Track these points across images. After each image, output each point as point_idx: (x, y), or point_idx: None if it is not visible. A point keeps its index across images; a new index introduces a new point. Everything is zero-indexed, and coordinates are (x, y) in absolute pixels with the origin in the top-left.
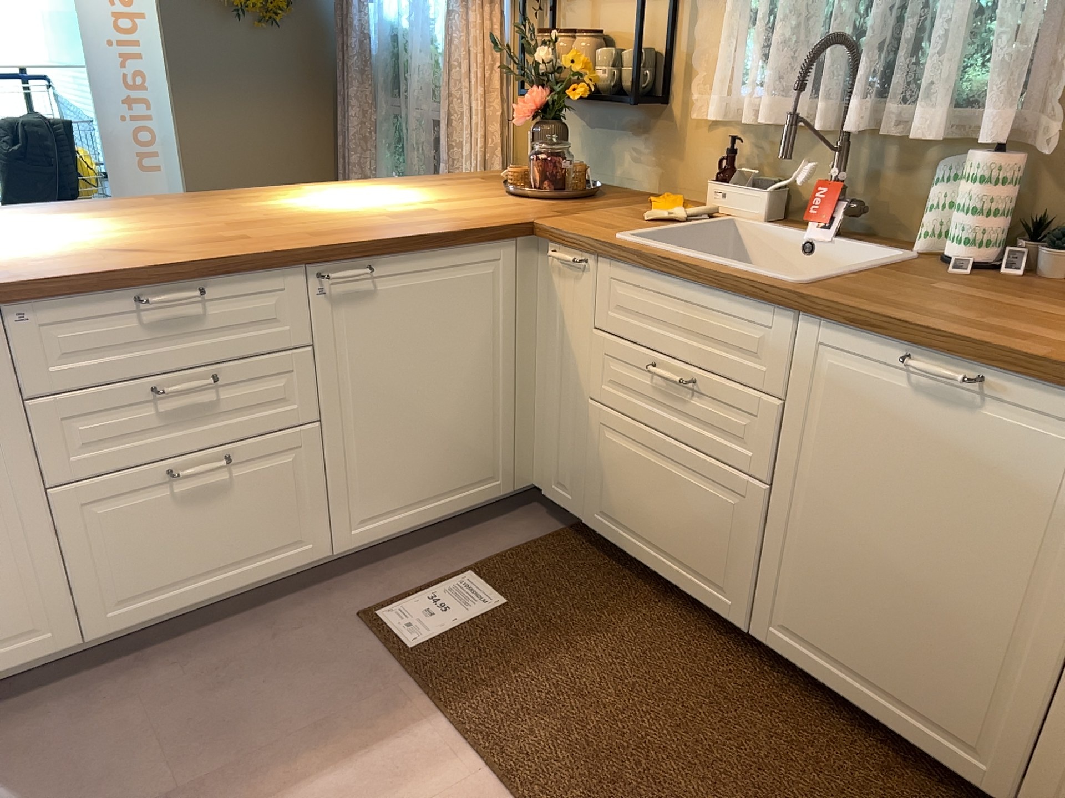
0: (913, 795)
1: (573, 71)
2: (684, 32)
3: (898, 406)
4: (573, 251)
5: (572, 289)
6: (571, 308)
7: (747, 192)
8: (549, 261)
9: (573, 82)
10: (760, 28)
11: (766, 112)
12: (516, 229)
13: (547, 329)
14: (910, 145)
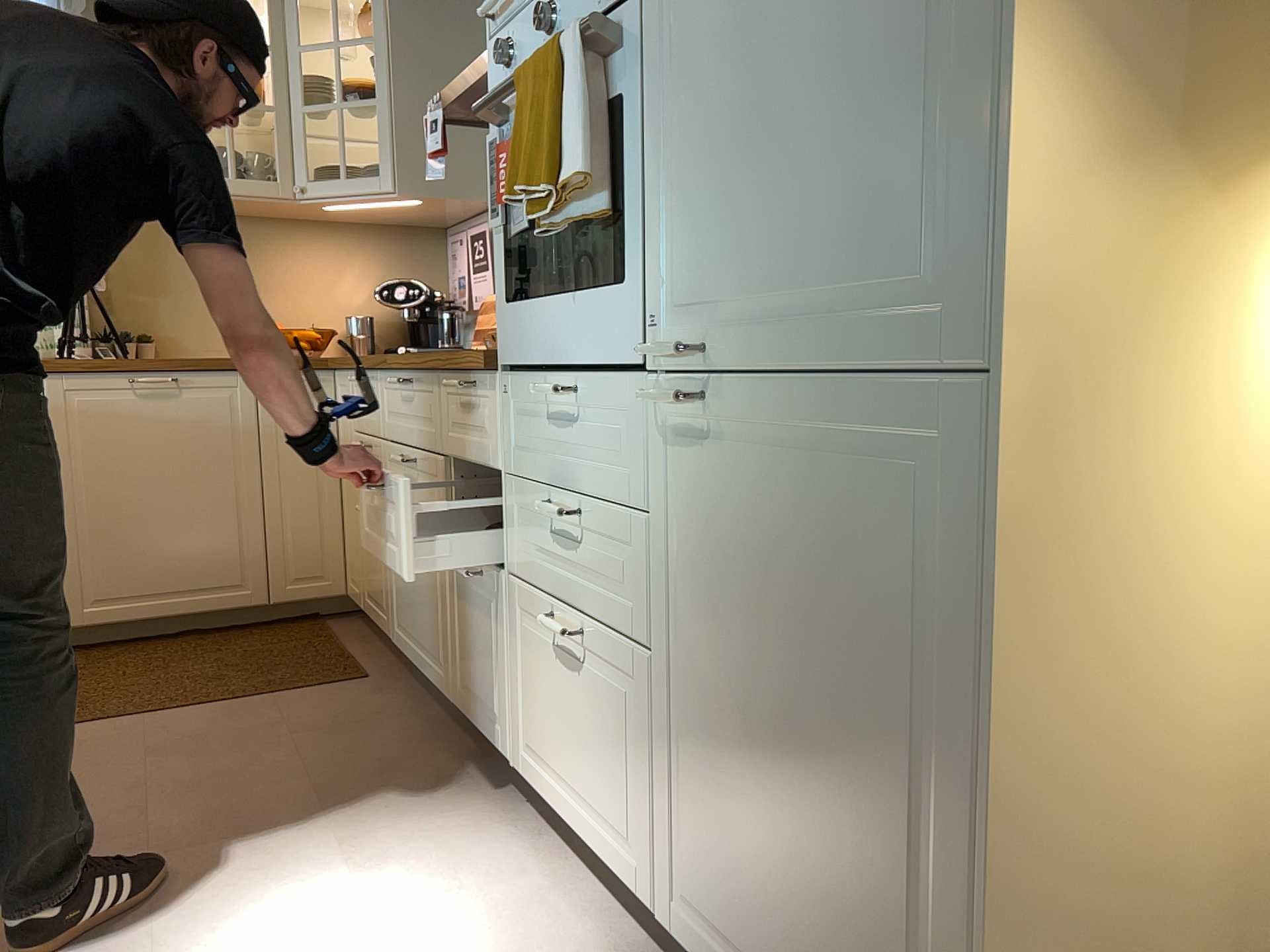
0: (222, 638)
1: None
2: None
3: (133, 410)
4: None
5: None
6: None
7: None
8: None
9: None
10: None
11: None
12: None
13: None
14: None
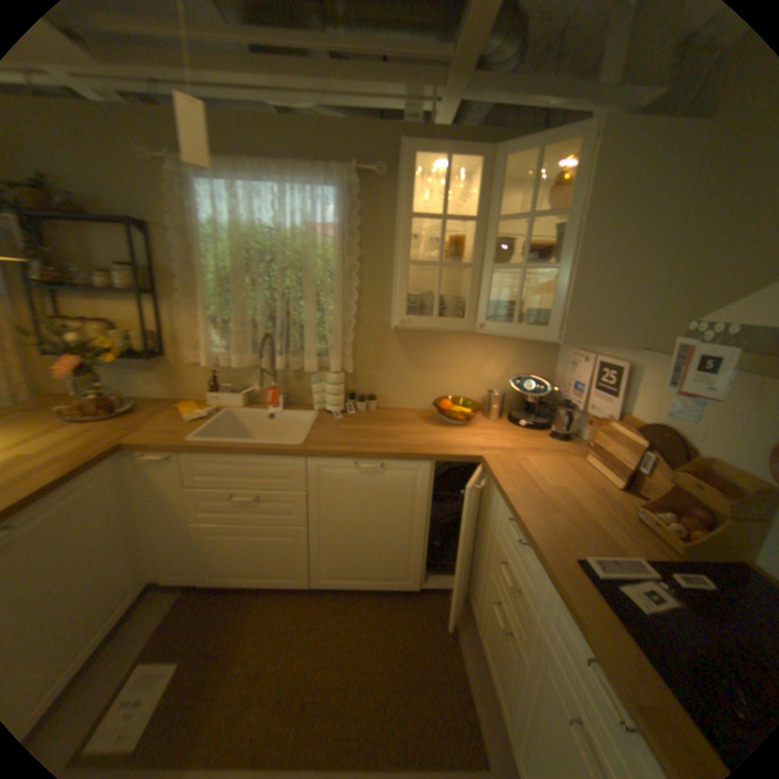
0: (390, 608)
1: (96, 344)
2: (165, 321)
3: (354, 480)
4: (155, 454)
5: (158, 474)
6: (160, 483)
7: (229, 395)
8: (132, 462)
9: (94, 349)
10: (217, 325)
11: (234, 362)
12: (107, 453)
13: (139, 498)
14: (298, 369)
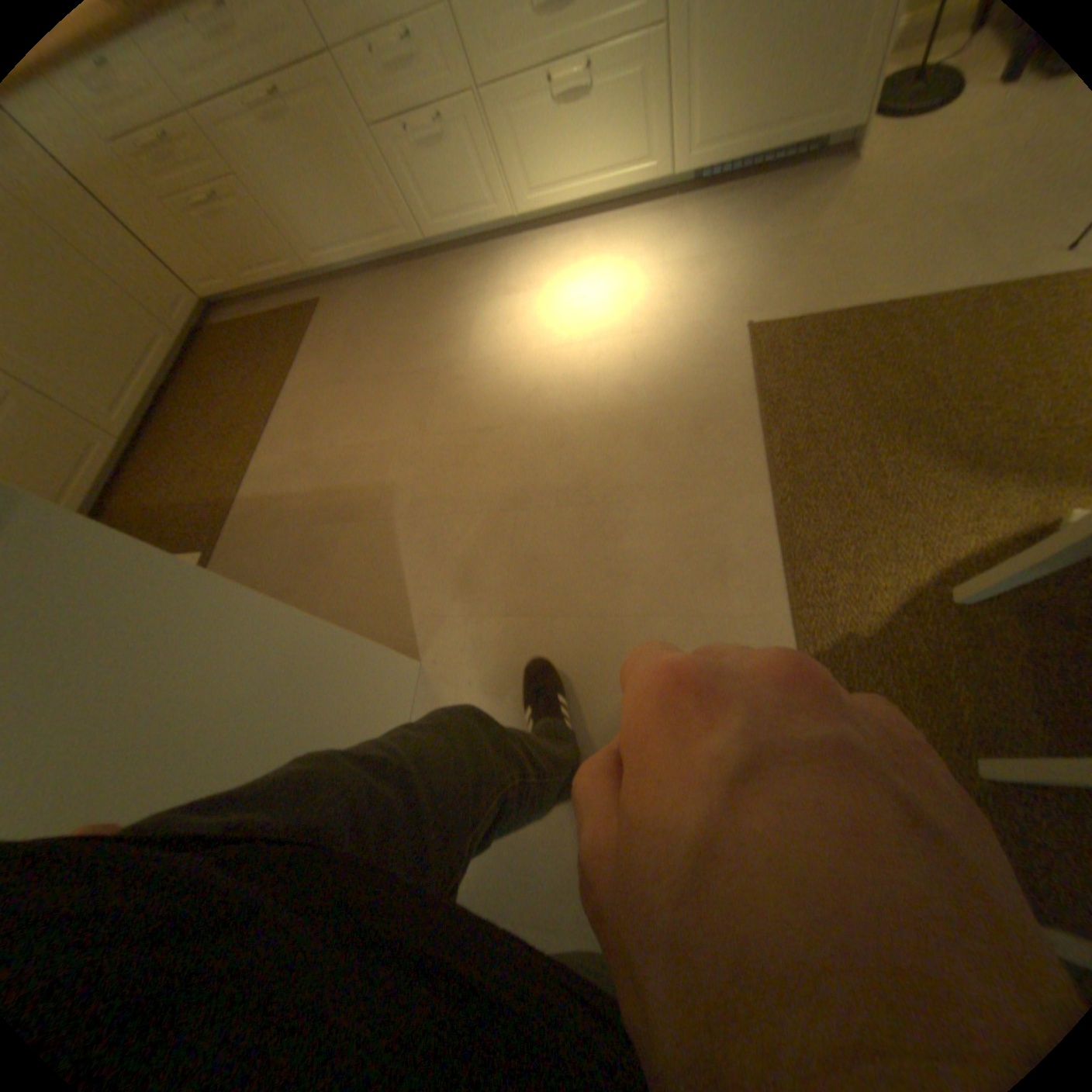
0: (186, 375)
1: None
2: None
3: None
4: None
5: None
6: None
7: None
8: None
9: None
10: None
11: None
12: None
13: None
14: None
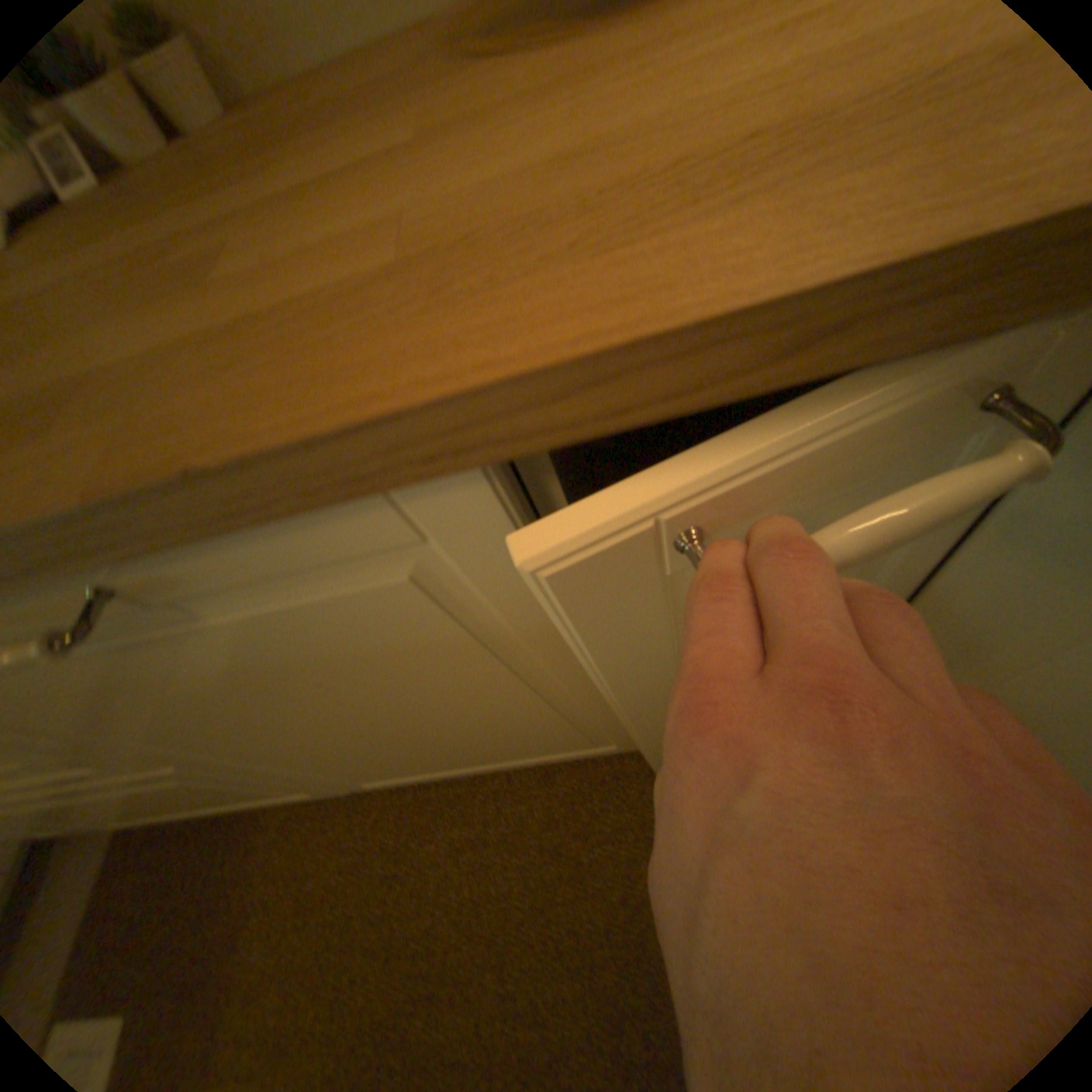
0: (579, 779)
1: None
2: None
3: (103, 683)
4: None
5: None
6: None
7: None
8: None
9: None
10: None
11: None
12: None
13: None
14: None
